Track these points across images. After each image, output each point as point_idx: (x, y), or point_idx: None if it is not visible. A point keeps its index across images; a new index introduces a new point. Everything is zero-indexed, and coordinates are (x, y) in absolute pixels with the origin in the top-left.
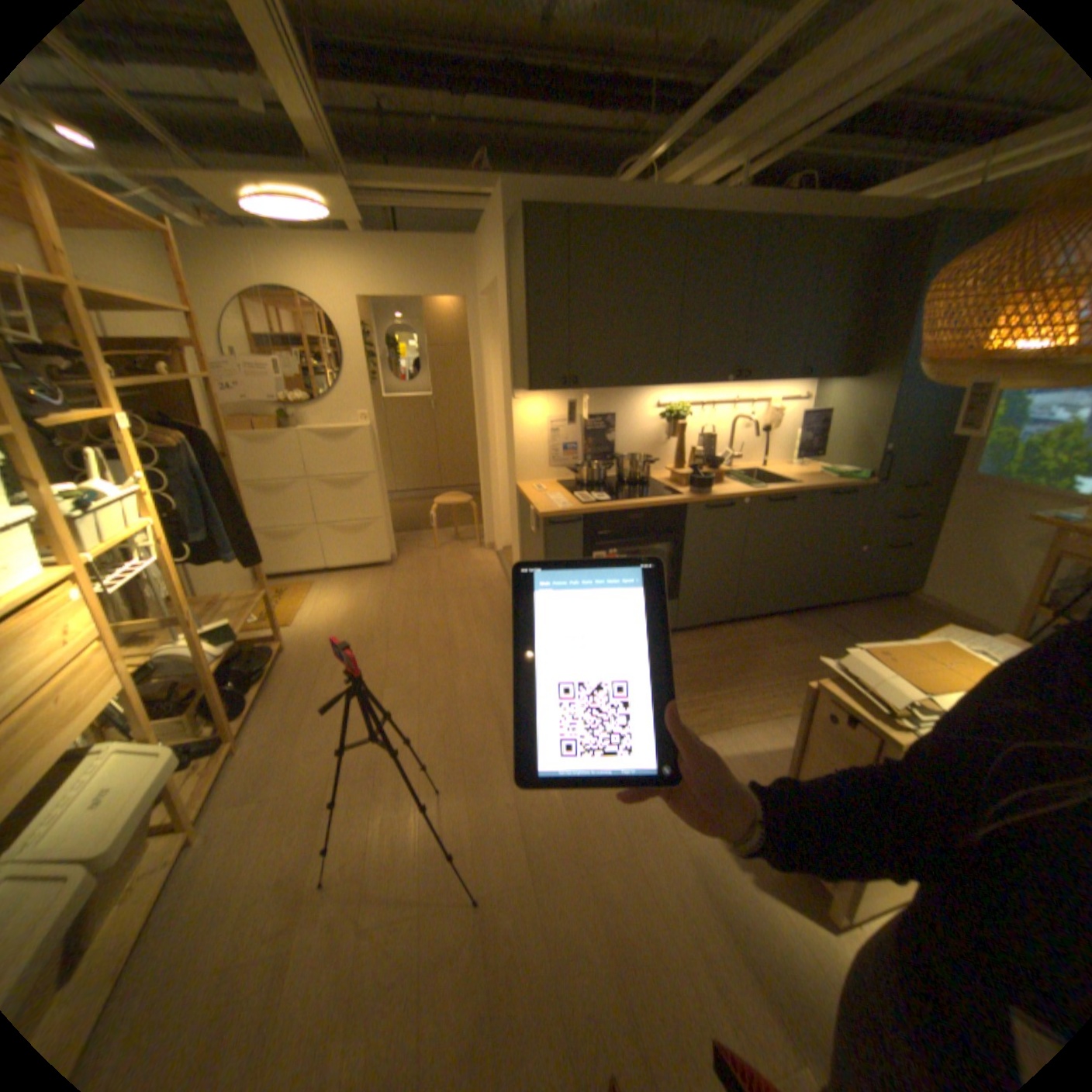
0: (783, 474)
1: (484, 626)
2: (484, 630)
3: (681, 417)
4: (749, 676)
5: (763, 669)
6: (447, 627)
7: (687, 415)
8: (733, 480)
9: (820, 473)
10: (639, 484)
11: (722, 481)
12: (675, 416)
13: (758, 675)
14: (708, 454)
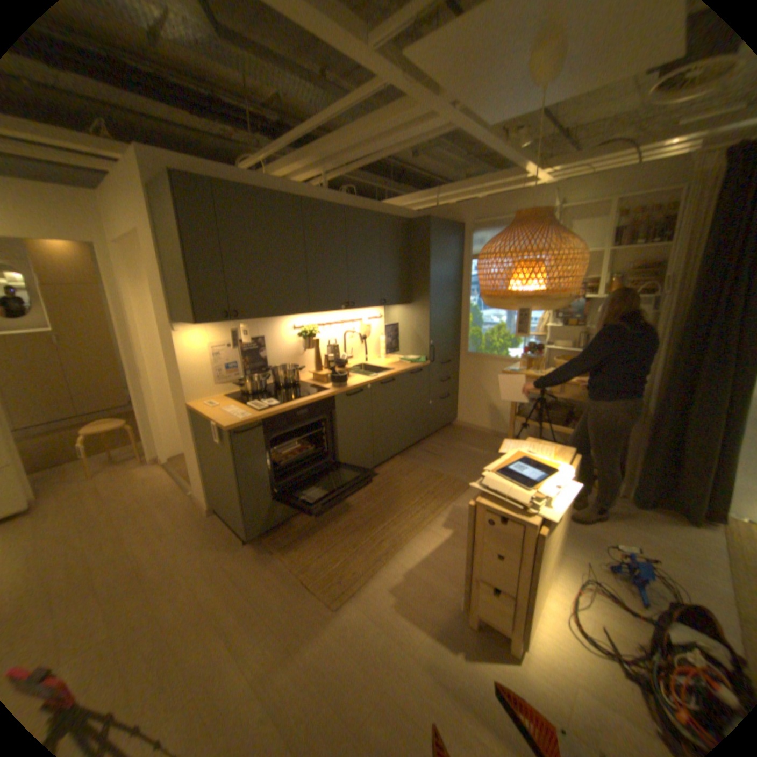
0: (381, 366)
1: (172, 542)
2: (172, 546)
3: (313, 335)
4: (397, 504)
5: (403, 496)
6: (128, 559)
7: (316, 334)
8: (355, 374)
9: (399, 362)
10: (294, 387)
11: (348, 375)
12: (308, 335)
13: (402, 501)
14: (335, 359)
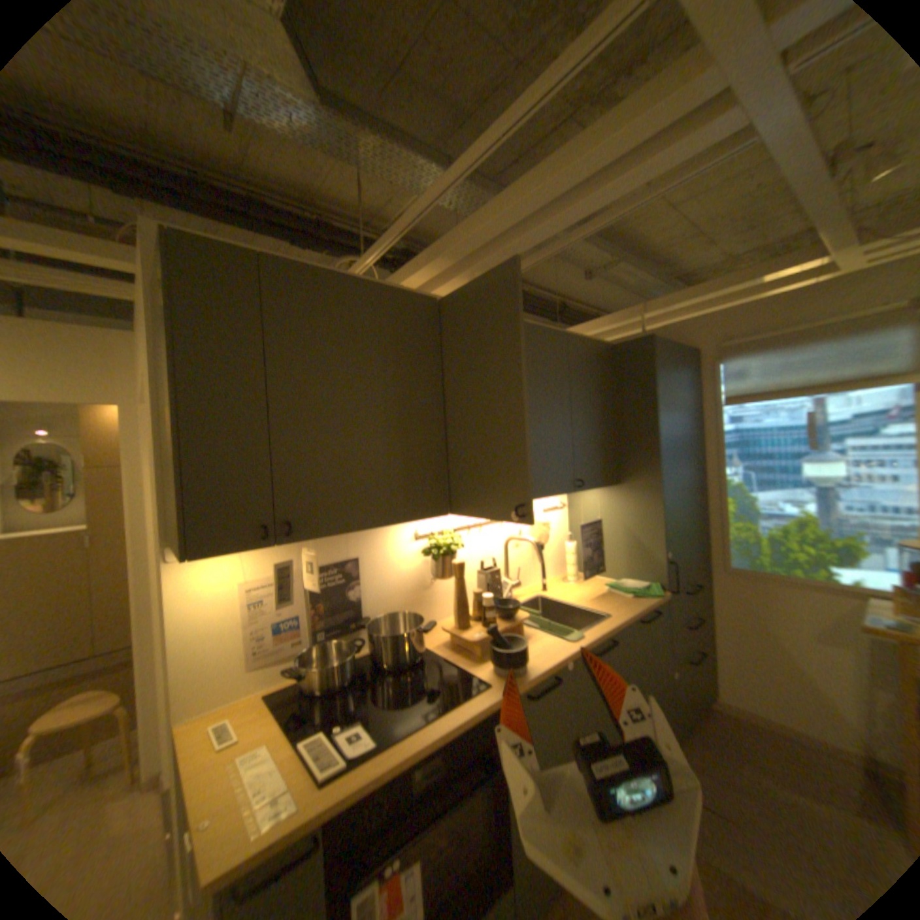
0: (578, 602)
1: None
2: None
3: (451, 549)
4: None
5: None
6: None
7: (458, 545)
8: (536, 628)
9: (610, 592)
10: (413, 666)
11: (522, 631)
12: (442, 548)
13: None
14: (495, 595)
